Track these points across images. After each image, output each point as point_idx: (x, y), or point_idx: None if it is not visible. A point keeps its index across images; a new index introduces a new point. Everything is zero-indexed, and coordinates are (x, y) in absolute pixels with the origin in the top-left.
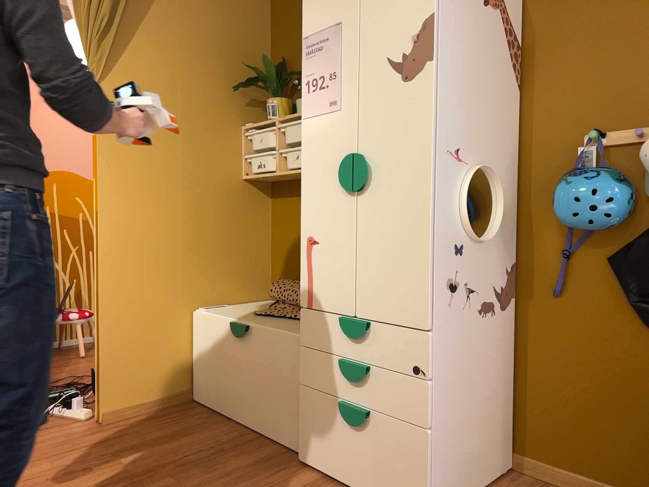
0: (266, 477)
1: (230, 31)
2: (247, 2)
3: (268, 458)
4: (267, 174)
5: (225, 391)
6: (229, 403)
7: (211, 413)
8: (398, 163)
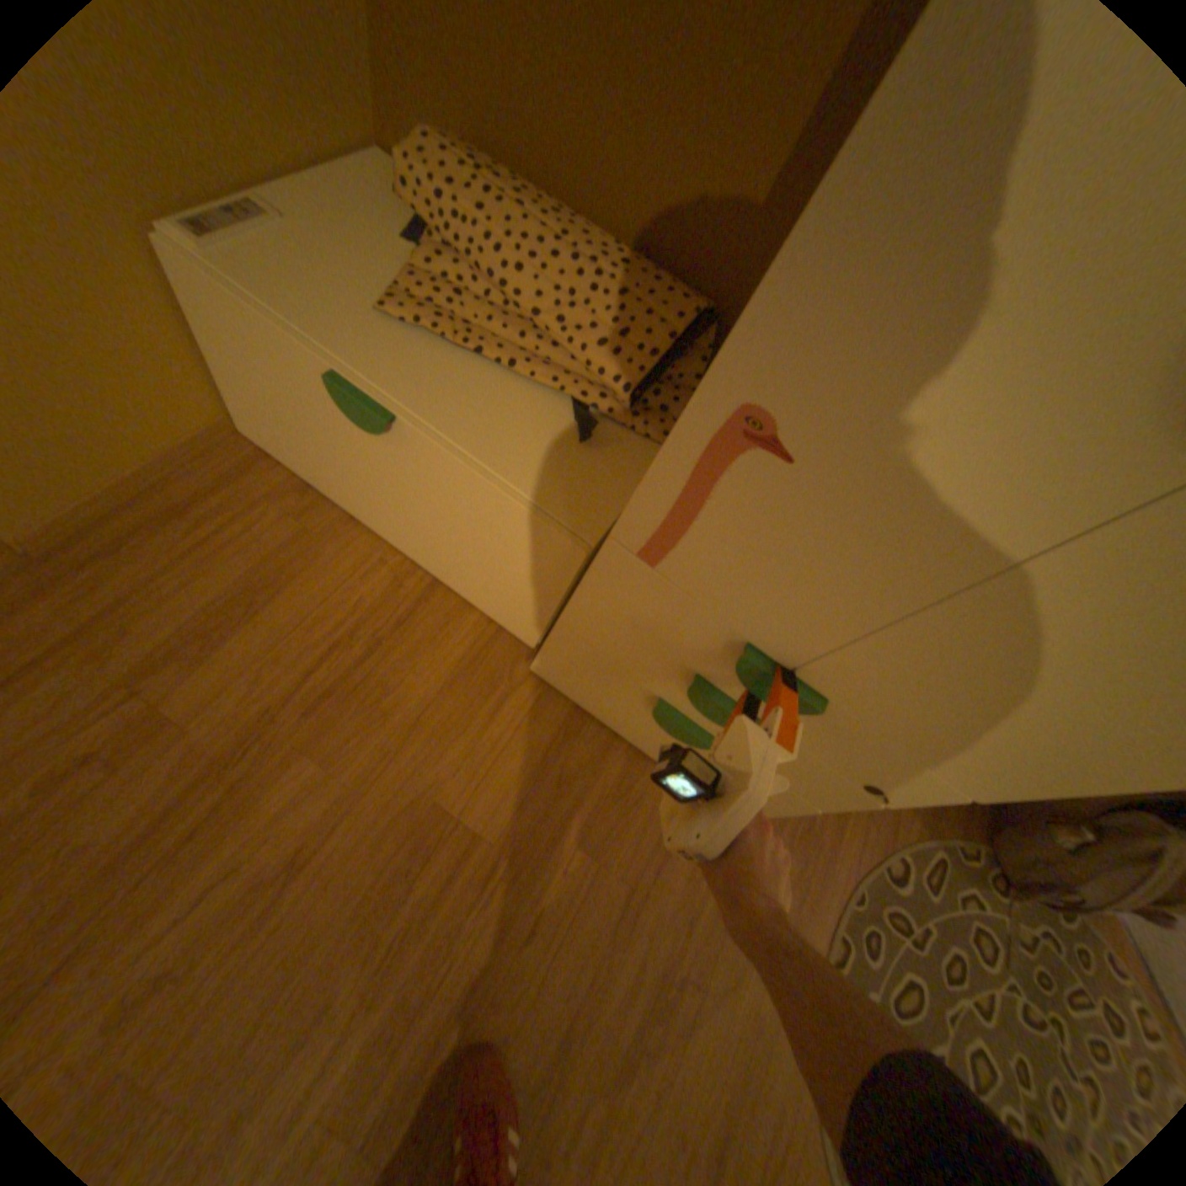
0: (486, 719)
1: None
2: None
3: (472, 656)
4: None
5: (335, 478)
6: (350, 499)
7: (304, 488)
8: None
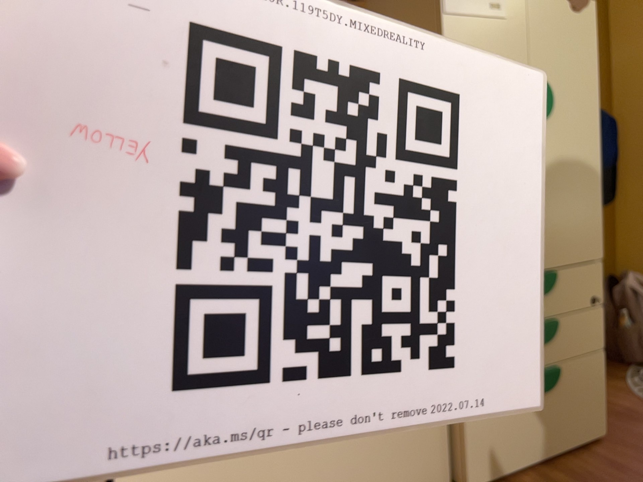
0: None
1: None
2: None
3: None
4: None
5: None
6: None
7: None
8: (573, 96)
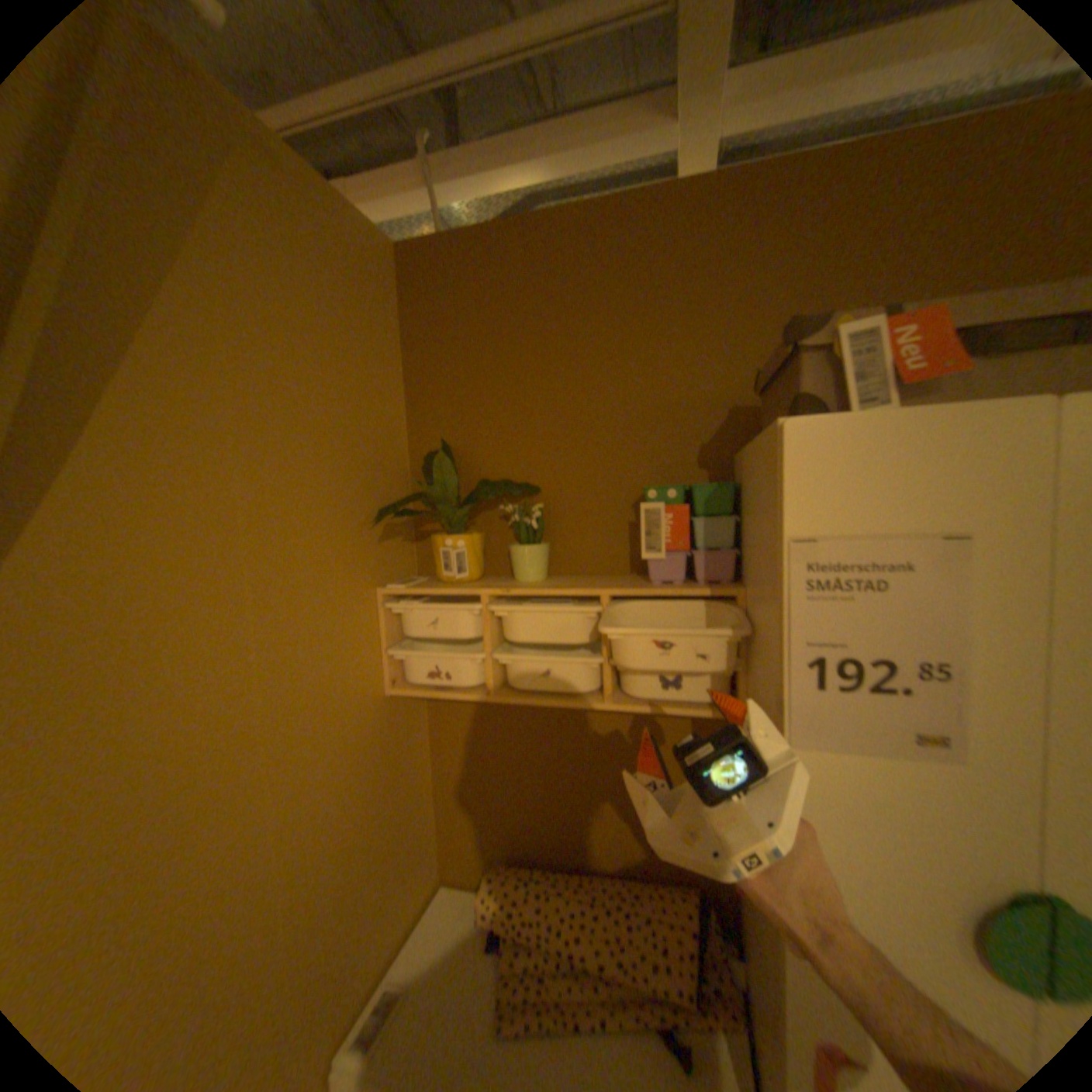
0: None
1: (341, 384)
2: (363, 317)
3: None
4: (464, 696)
5: None
6: None
7: None
8: None
